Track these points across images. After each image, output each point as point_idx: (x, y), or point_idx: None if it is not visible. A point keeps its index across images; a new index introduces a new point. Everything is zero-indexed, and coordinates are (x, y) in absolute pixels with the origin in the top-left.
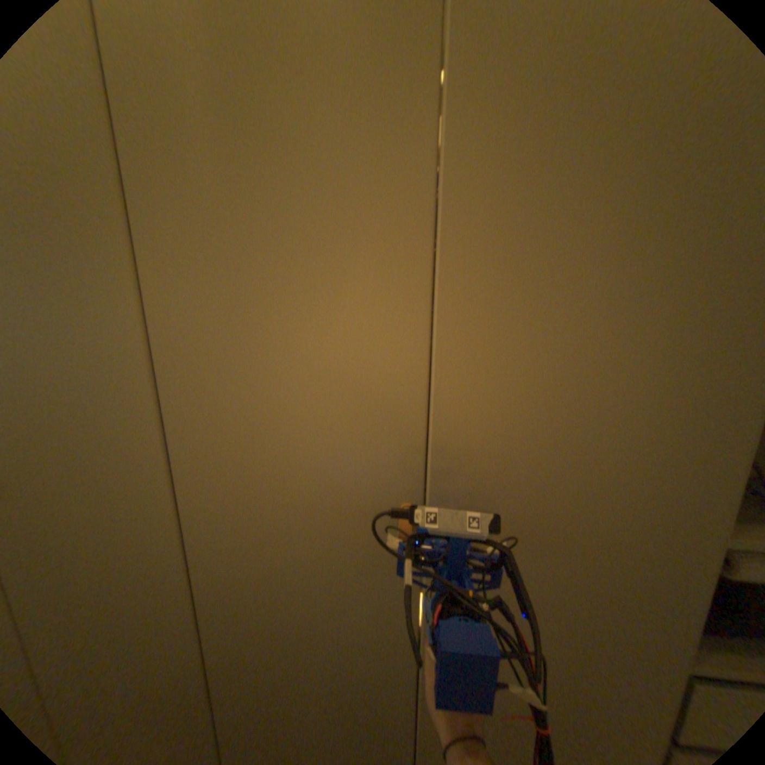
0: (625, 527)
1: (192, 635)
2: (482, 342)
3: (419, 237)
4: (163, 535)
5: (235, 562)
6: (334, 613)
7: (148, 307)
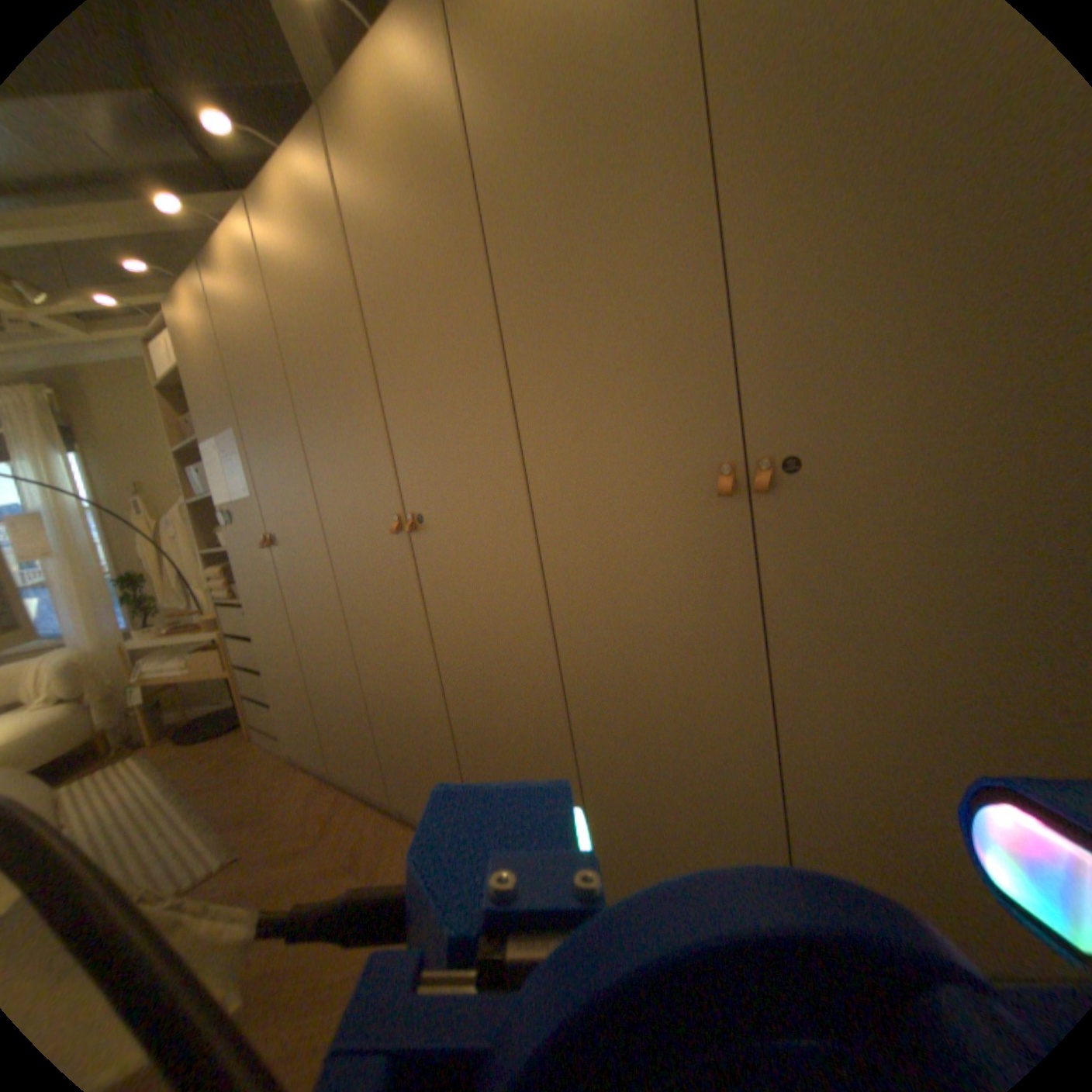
0: (1001, 421)
1: (550, 634)
2: (773, 261)
3: (698, 190)
4: (525, 536)
5: (579, 553)
6: (669, 596)
7: (508, 339)
